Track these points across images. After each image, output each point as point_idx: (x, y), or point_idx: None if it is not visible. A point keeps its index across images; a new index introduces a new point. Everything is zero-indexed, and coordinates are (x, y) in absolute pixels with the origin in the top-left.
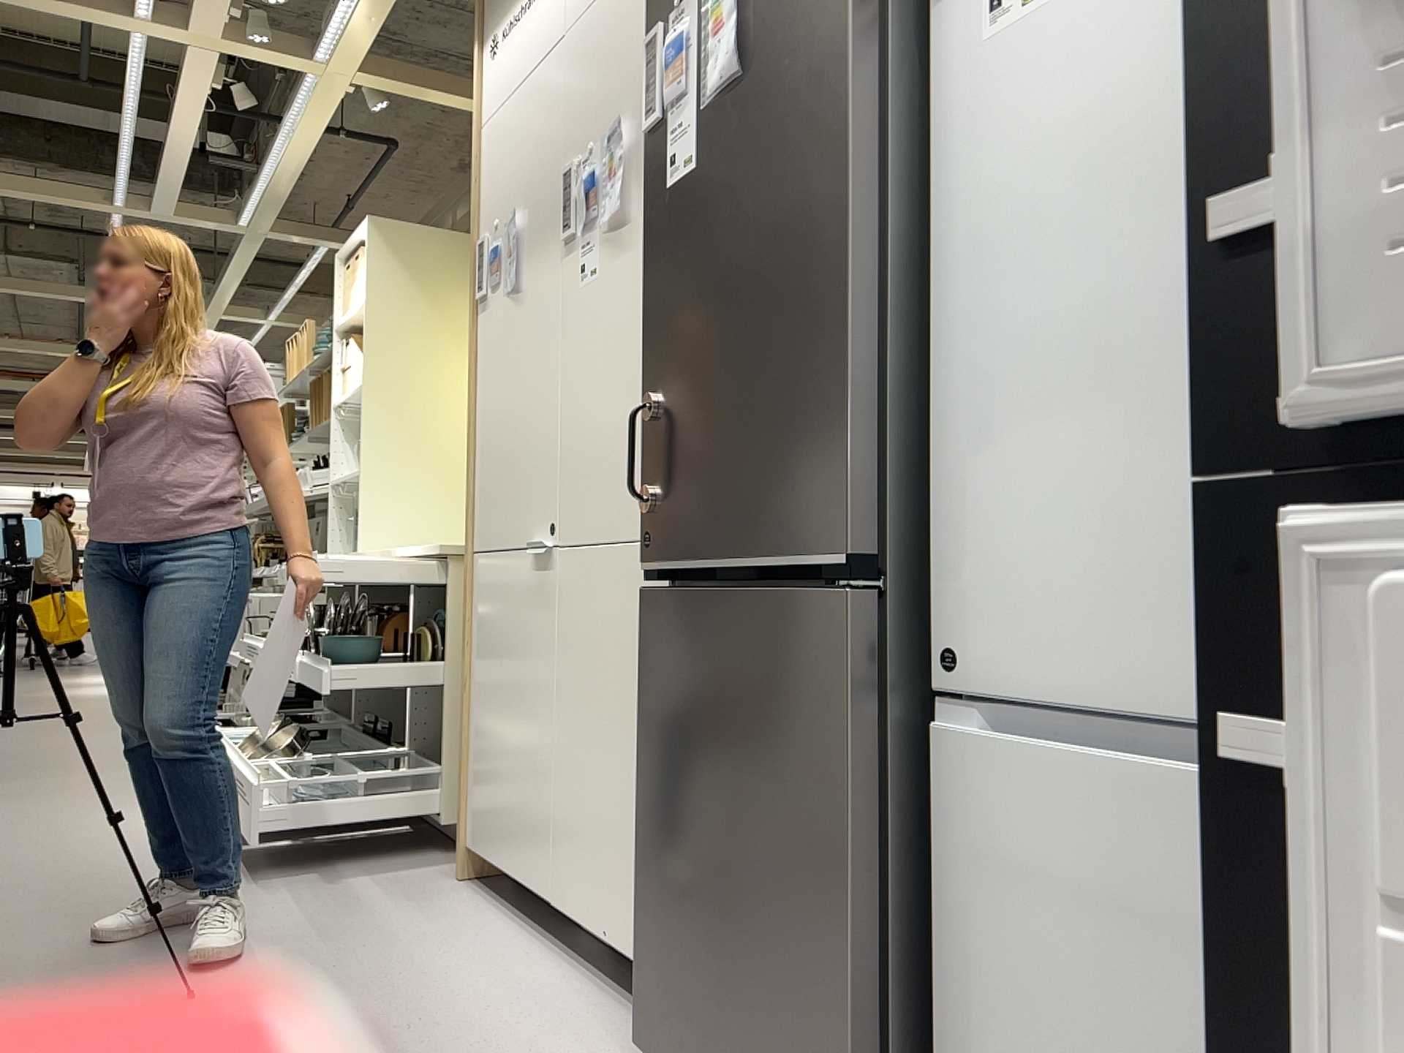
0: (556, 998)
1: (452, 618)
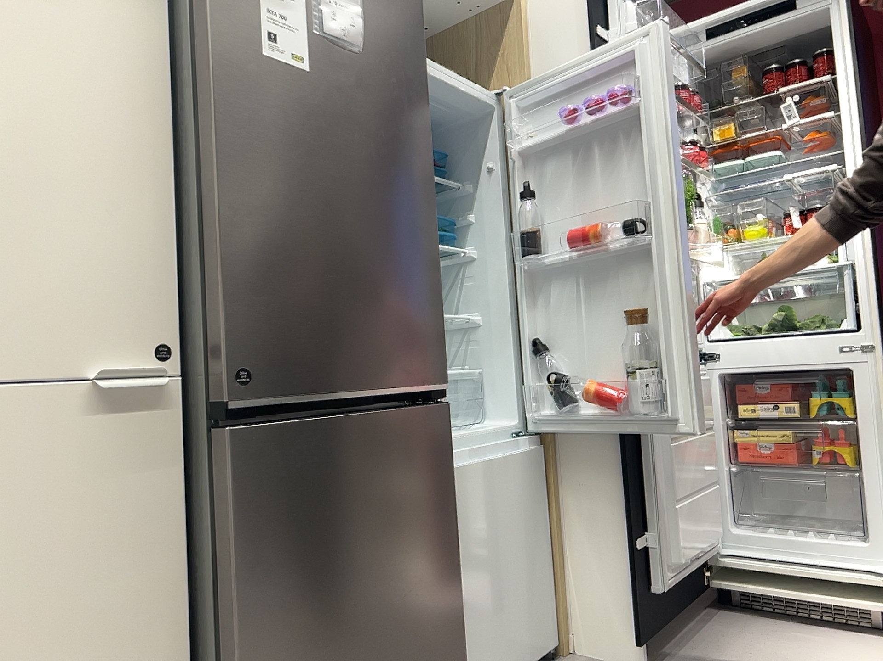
0: None
1: None
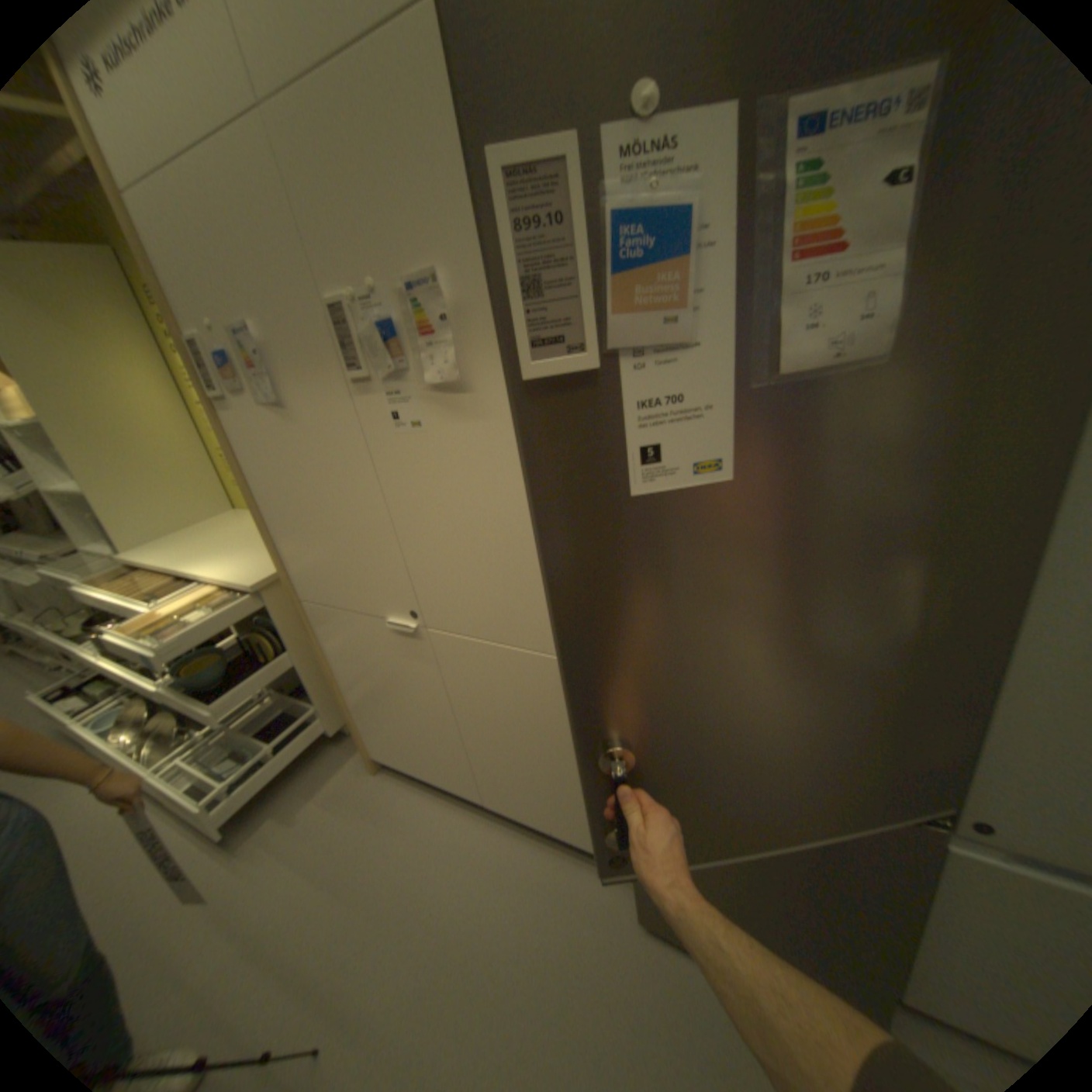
0: (536, 877)
1: (283, 624)
